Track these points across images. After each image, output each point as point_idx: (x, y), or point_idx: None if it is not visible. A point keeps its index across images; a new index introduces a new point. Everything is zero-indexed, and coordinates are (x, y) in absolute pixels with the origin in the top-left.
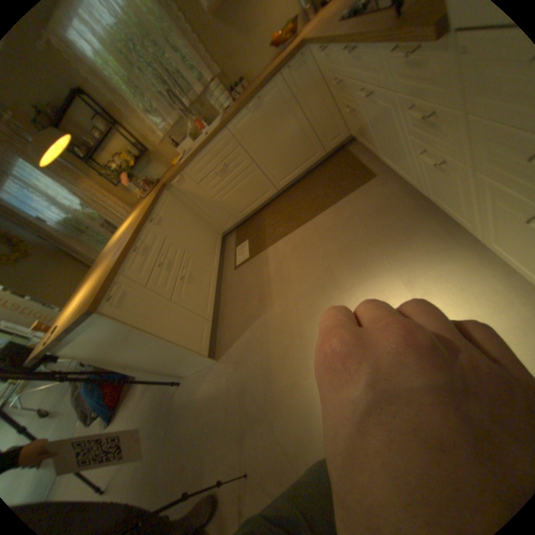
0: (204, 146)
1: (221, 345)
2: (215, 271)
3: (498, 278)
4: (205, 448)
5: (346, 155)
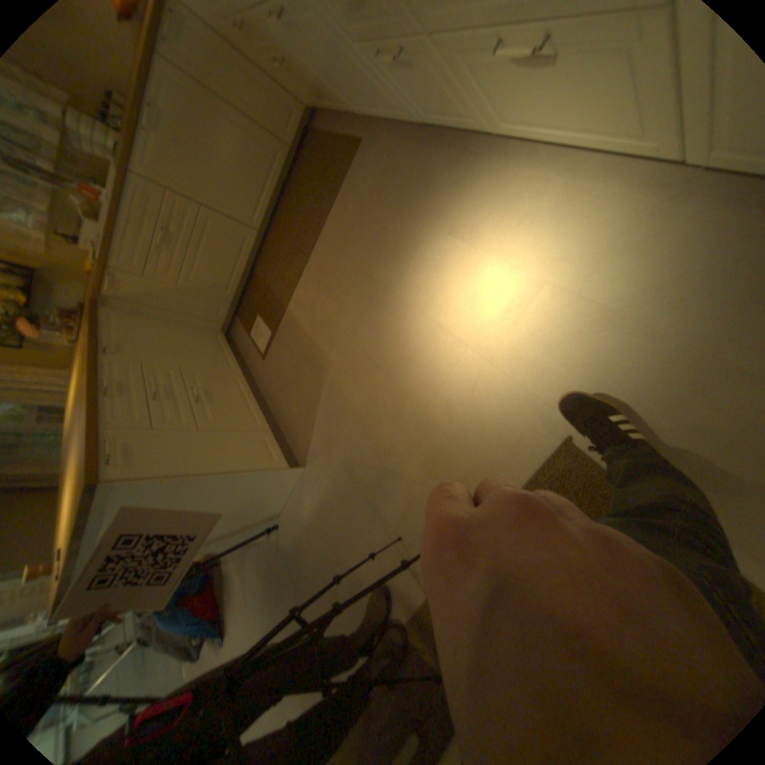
0: (117, 212)
1: (300, 448)
2: (241, 374)
3: (527, 163)
4: (347, 555)
5: (316, 136)
